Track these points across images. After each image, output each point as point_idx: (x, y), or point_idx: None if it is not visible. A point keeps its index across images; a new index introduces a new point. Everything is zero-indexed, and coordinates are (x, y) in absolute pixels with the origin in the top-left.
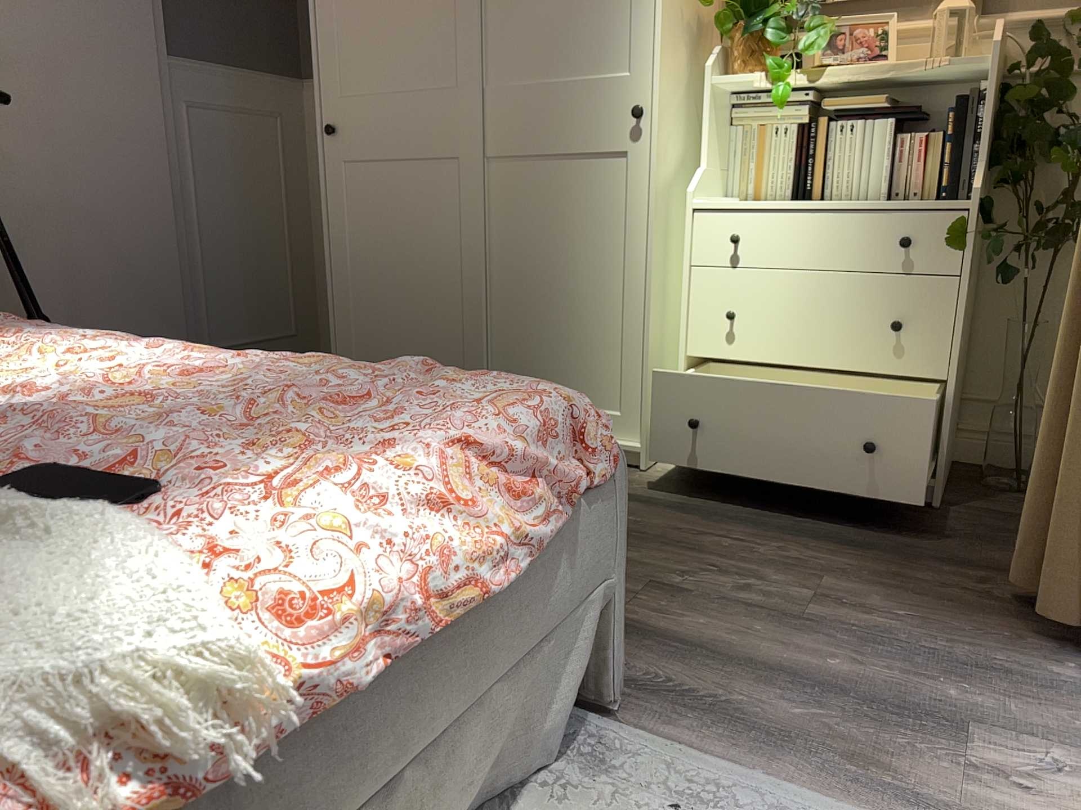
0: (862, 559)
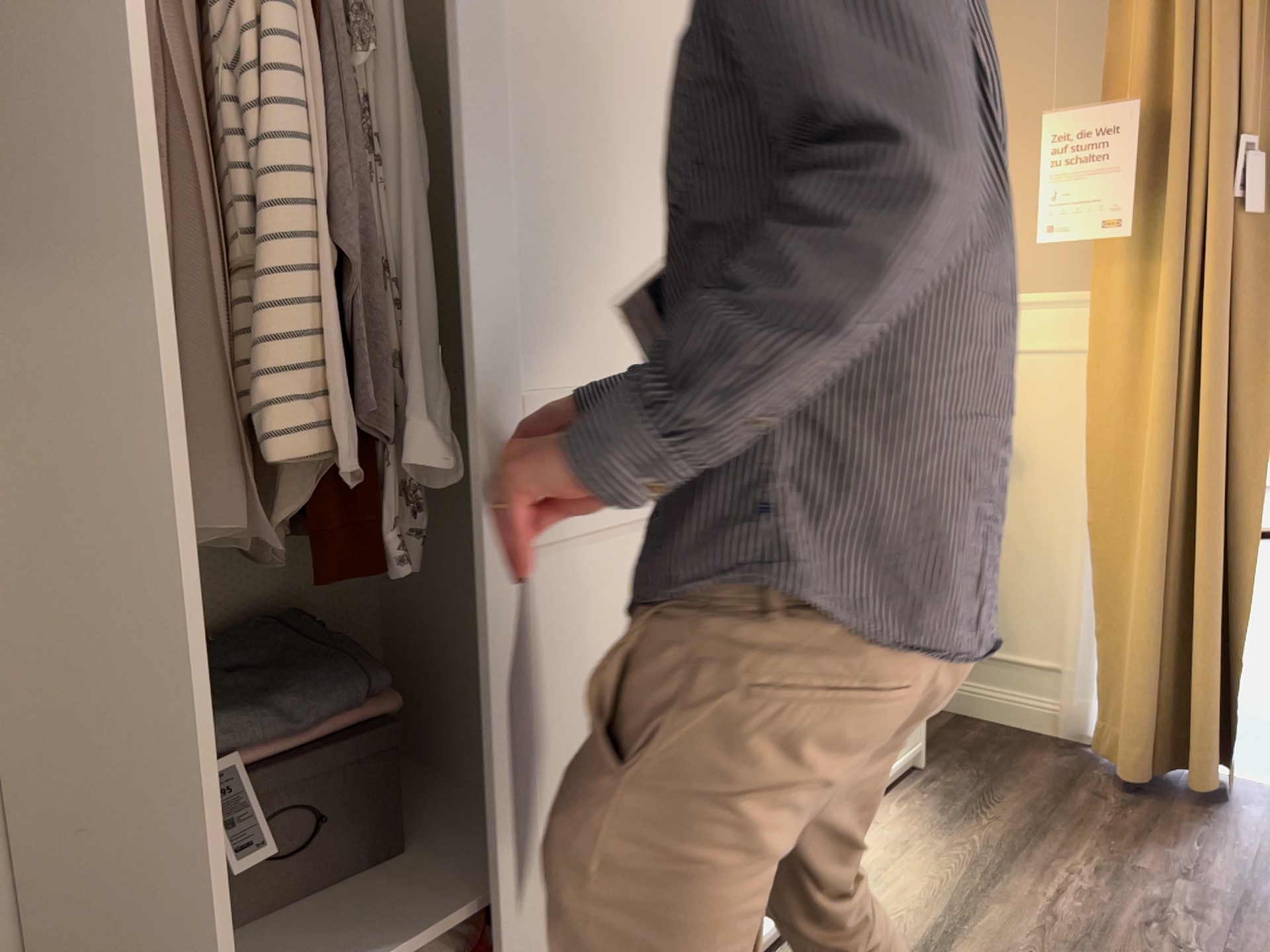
0: (1068, 835)
